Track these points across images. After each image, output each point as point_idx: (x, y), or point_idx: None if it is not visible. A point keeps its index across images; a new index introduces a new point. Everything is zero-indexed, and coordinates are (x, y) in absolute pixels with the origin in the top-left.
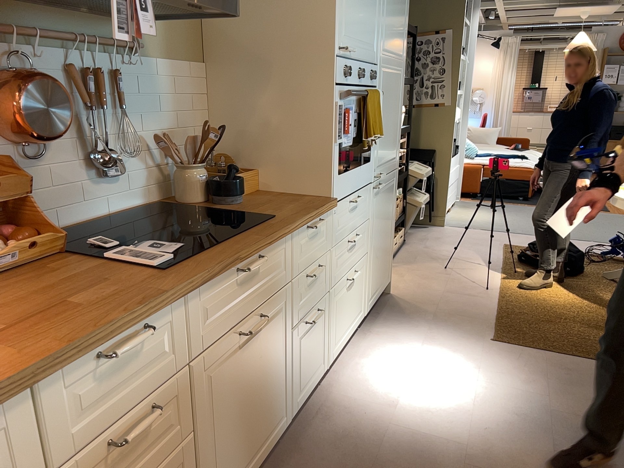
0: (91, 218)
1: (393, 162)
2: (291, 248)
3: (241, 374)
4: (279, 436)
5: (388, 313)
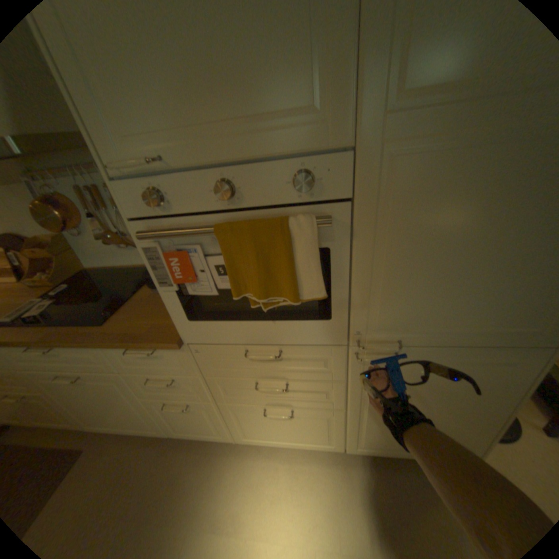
0: (122, 266)
1: (510, 335)
2: (104, 355)
3: (75, 393)
4: (153, 436)
5: (407, 483)
